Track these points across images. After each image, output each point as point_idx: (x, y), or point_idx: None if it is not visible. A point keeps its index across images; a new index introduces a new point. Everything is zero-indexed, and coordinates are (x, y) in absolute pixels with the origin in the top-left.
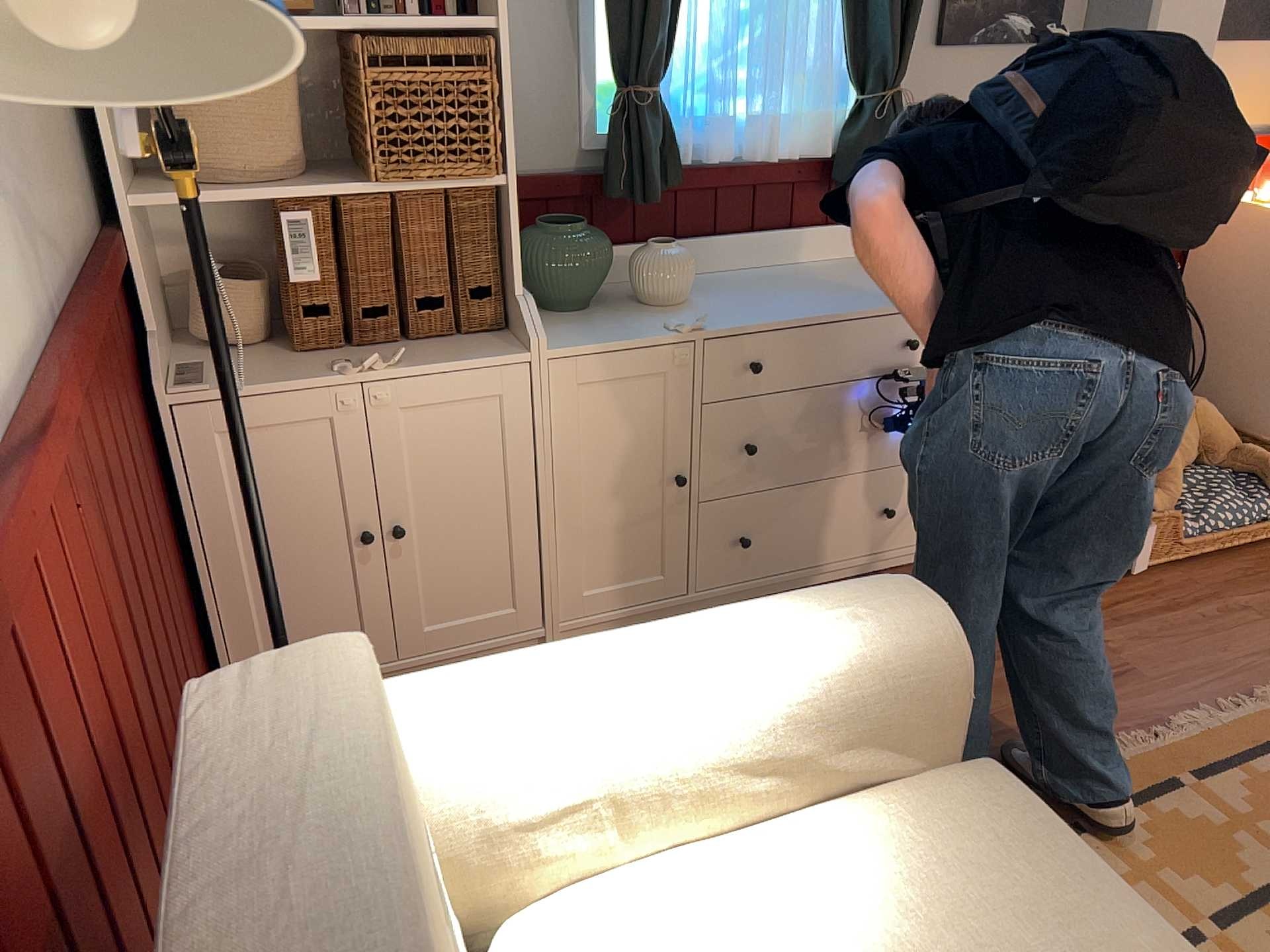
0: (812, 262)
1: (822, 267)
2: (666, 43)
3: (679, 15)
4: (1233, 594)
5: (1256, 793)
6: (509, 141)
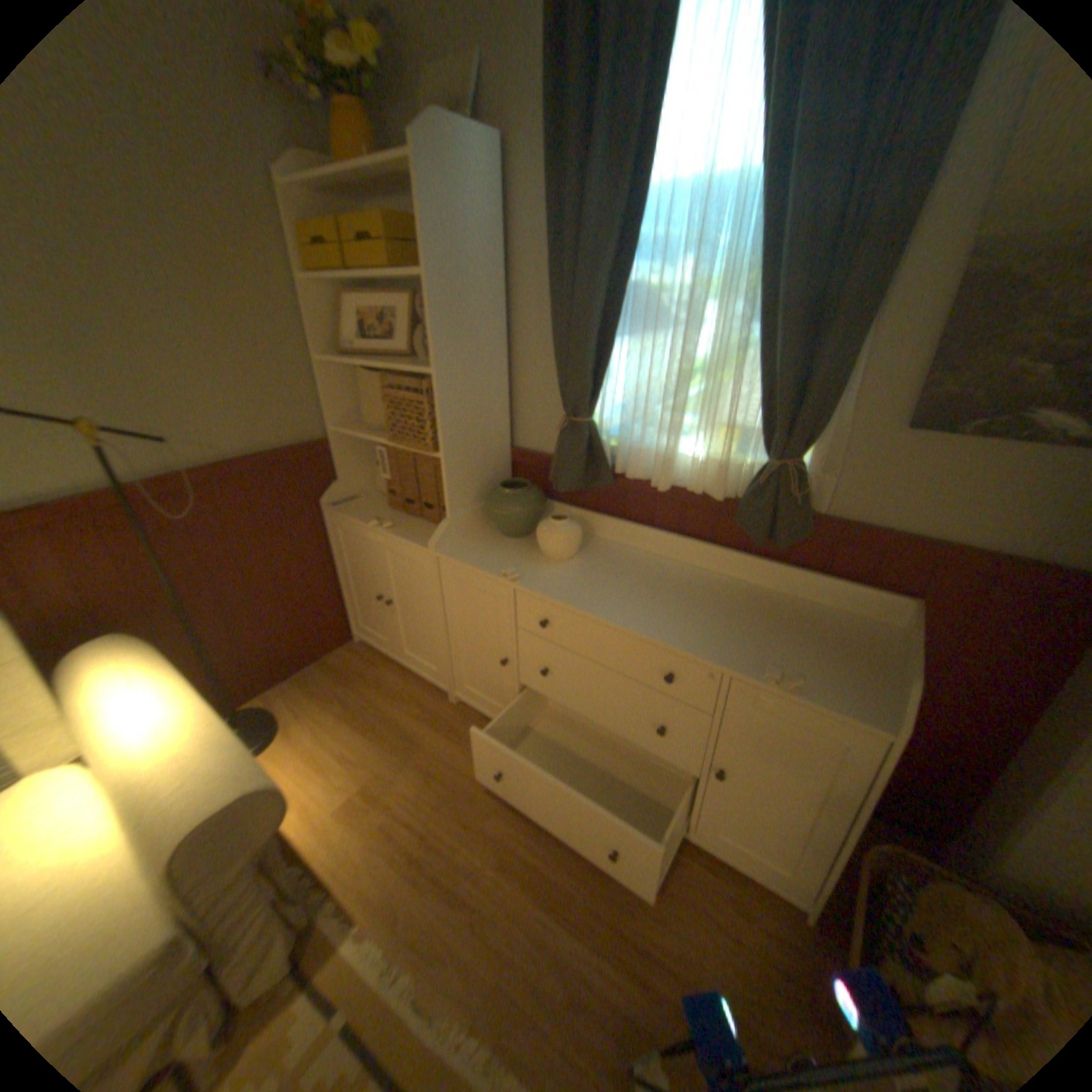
0: (719, 575)
1: (715, 582)
2: (588, 389)
3: (610, 370)
4: None
5: None
6: (442, 435)
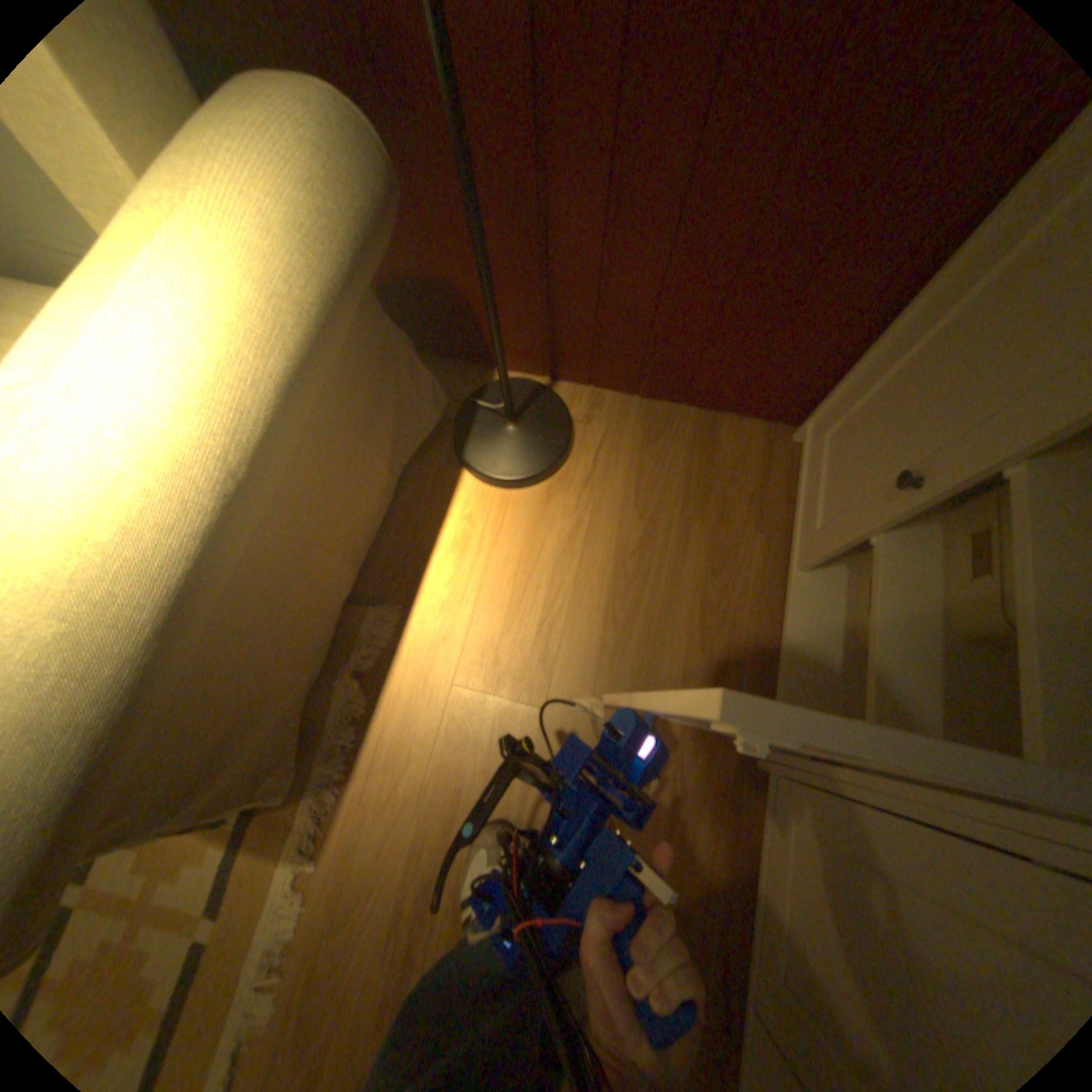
0: None
1: None
2: None
3: None
4: None
5: None
6: None
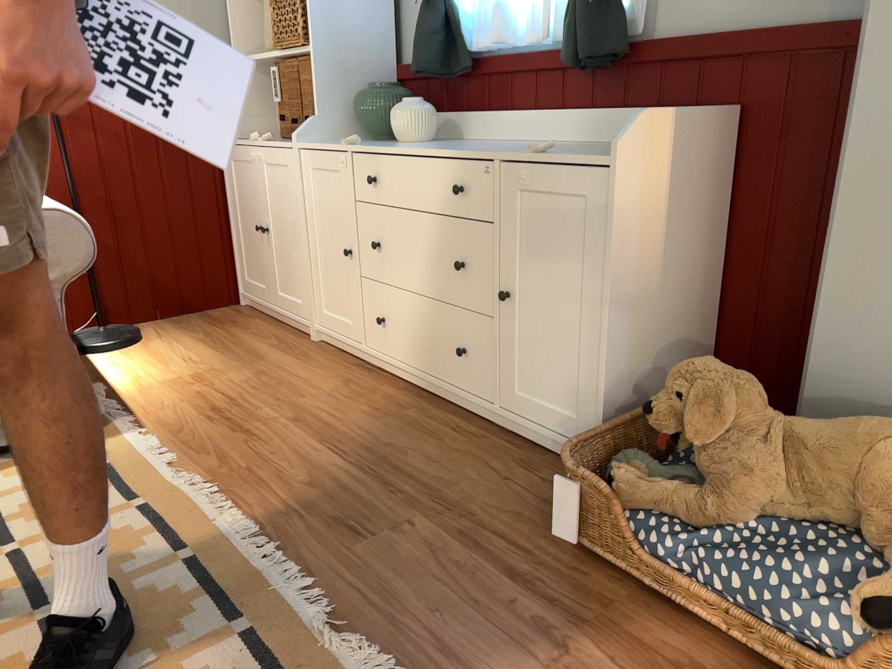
0: (562, 143)
1: (552, 144)
2: None
3: None
4: (600, 640)
5: (167, 596)
6: (311, 26)
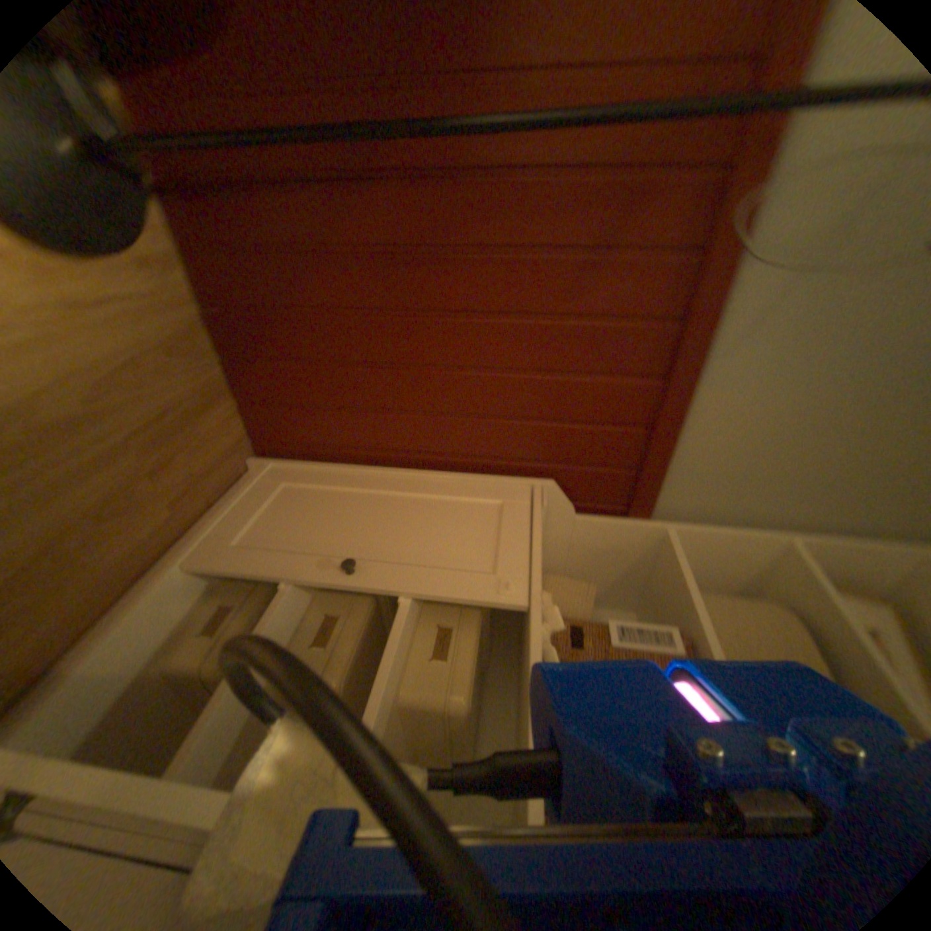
0: None
1: None
2: None
3: None
4: None
5: None
6: None
